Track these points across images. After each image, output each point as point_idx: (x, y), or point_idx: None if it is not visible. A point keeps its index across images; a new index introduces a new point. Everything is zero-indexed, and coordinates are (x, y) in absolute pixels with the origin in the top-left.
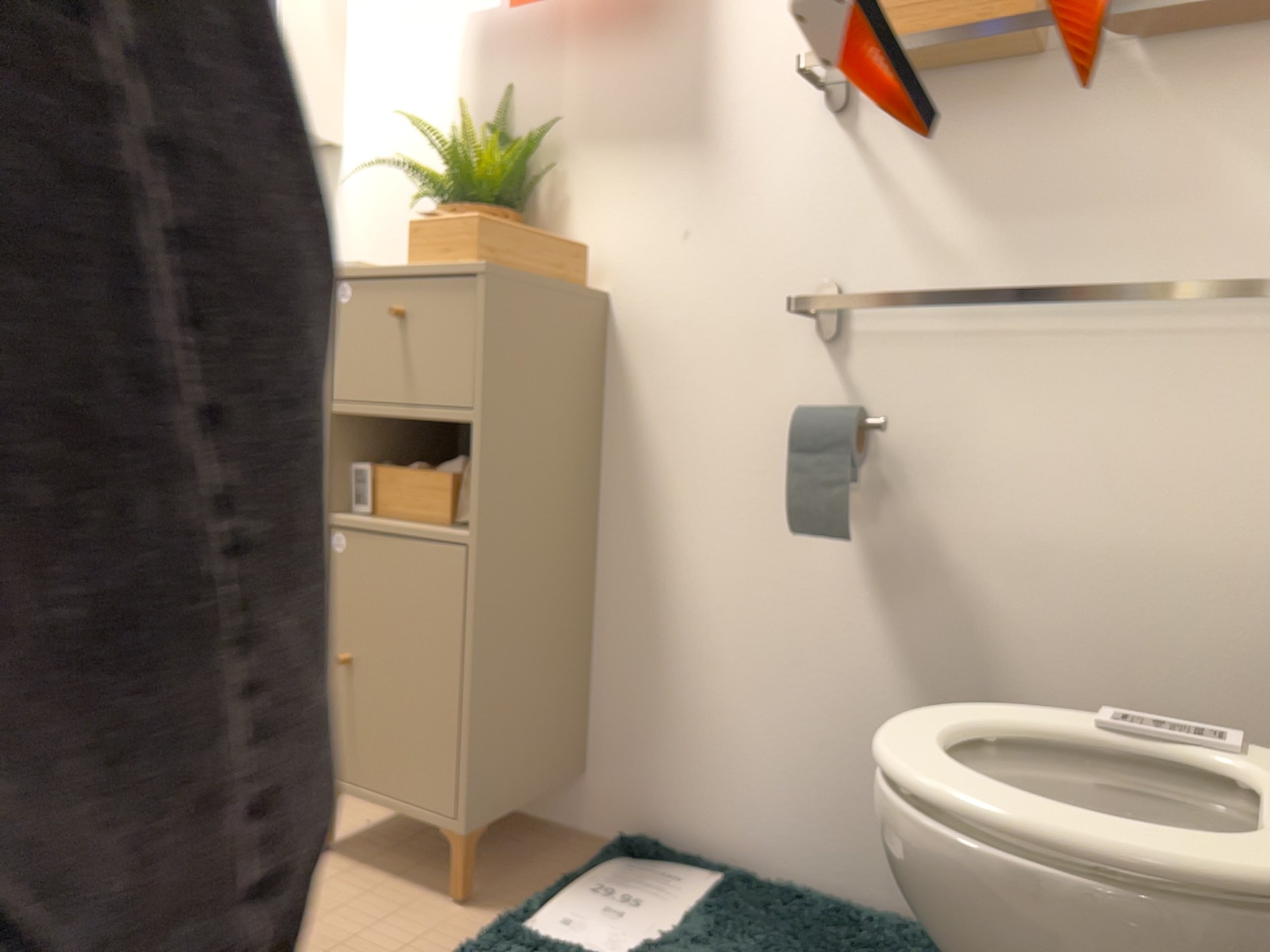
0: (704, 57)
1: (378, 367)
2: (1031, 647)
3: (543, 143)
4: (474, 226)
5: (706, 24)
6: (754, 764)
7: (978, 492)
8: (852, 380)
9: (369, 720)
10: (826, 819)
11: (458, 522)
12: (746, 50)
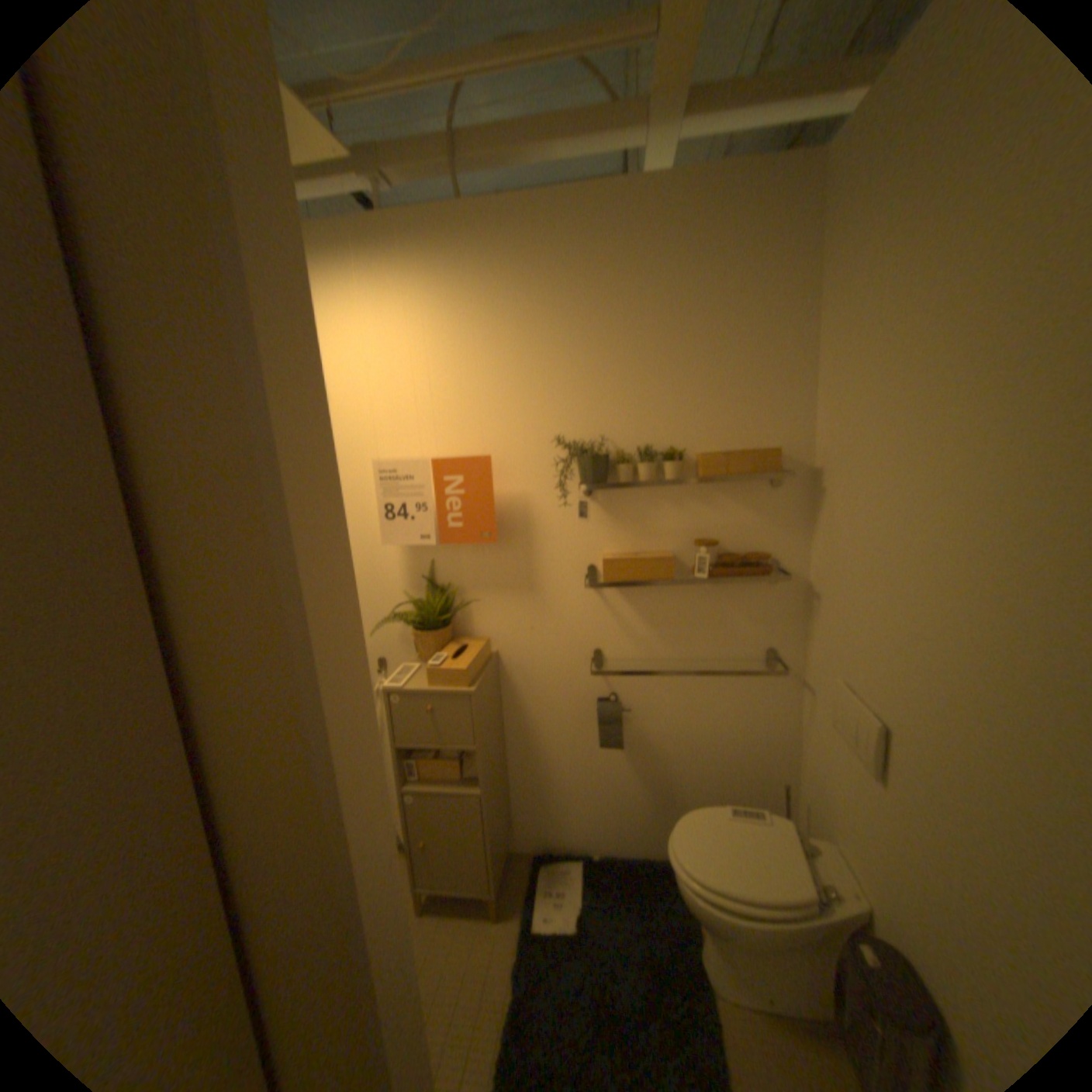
0: (532, 561)
1: (421, 731)
2: (681, 769)
3: (456, 588)
4: (465, 675)
5: (531, 547)
6: (585, 820)
7: (659, 721)
8: (609, 685)
9: (438, 868)
10: (615, 833)
11: (465, 780)
12: (551, 560)
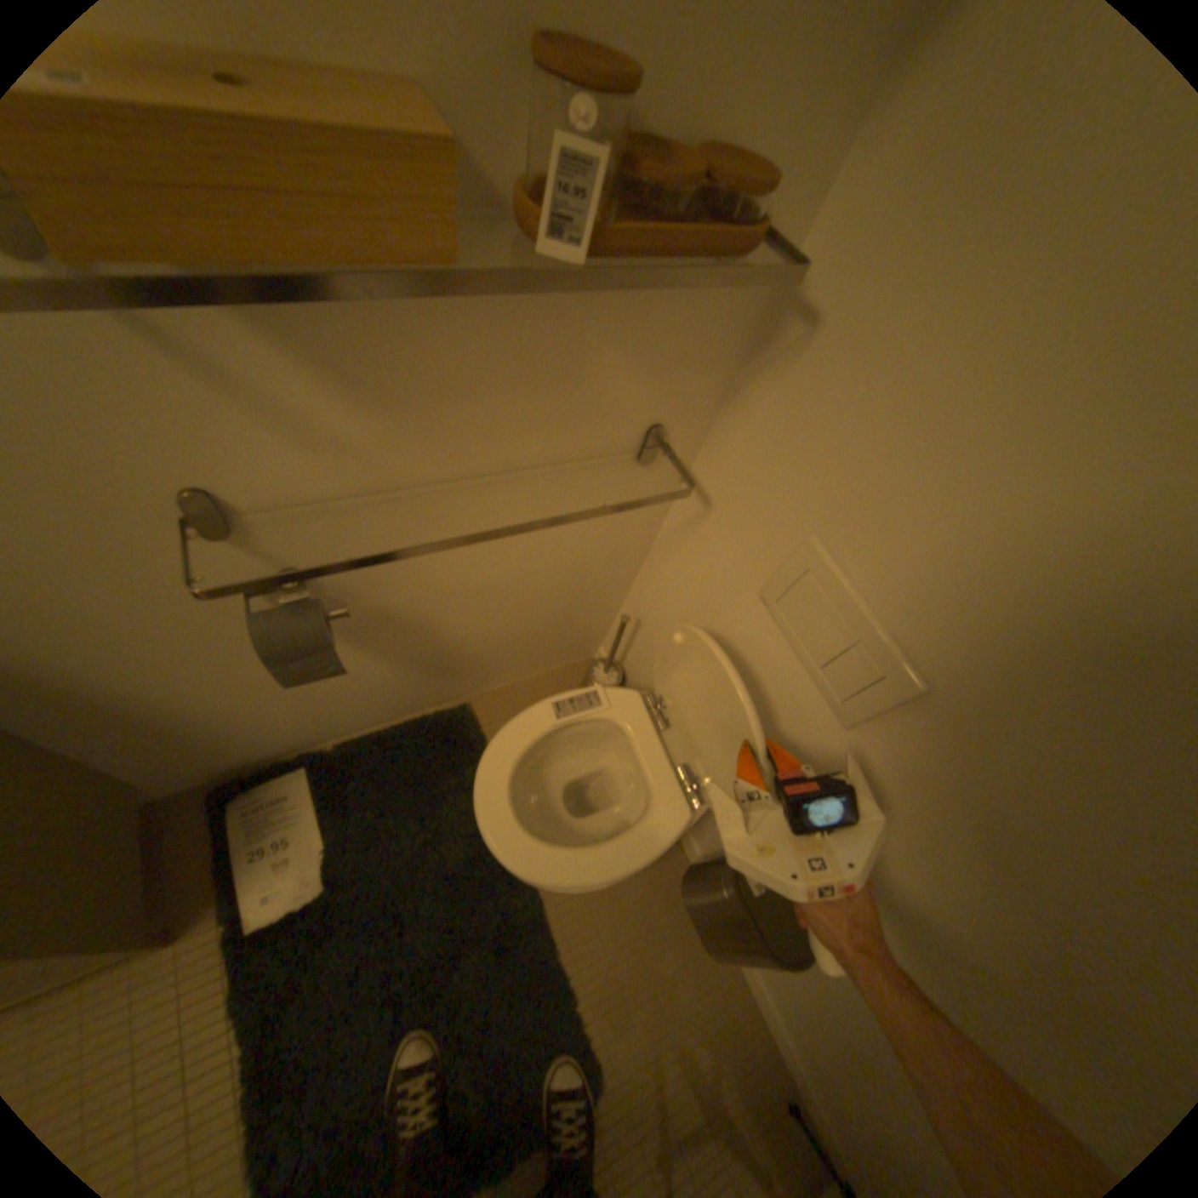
0: None
1: None
2: (459, 624)
3: None
4: None
5: None
6: (289, 724)
7: (413, 581)
8: (268, 553)
9: None
10: (351, 715)
11: None
12: None
